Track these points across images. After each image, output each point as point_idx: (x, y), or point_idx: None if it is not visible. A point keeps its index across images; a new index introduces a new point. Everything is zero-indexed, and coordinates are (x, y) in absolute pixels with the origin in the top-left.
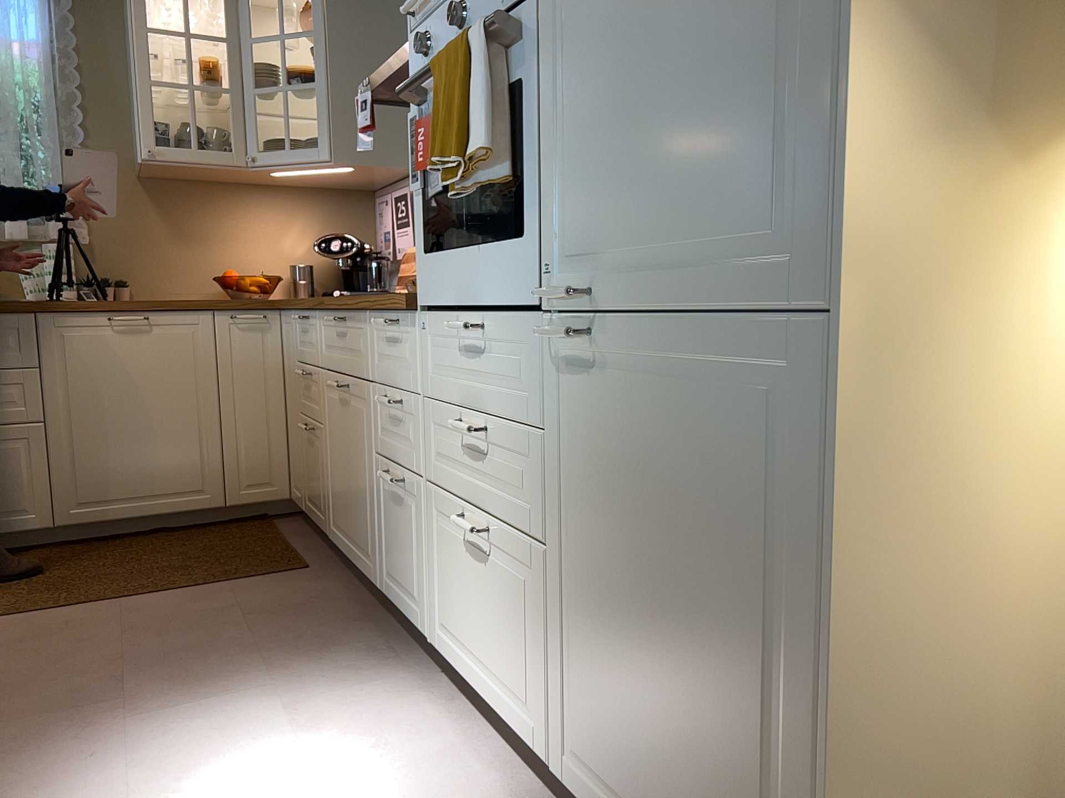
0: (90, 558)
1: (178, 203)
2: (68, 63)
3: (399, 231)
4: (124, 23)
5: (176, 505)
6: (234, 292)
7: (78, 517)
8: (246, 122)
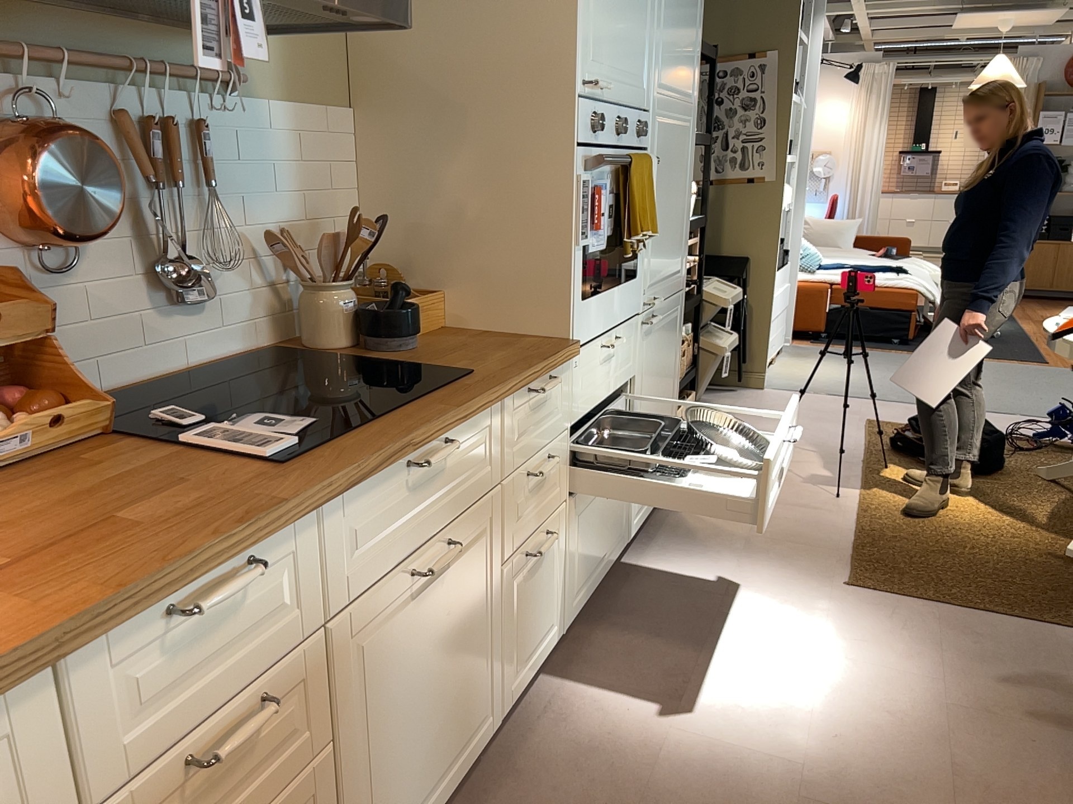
0: None
1: None
2: None
3: None
4: None
5: None
6: None
7: None
8: None
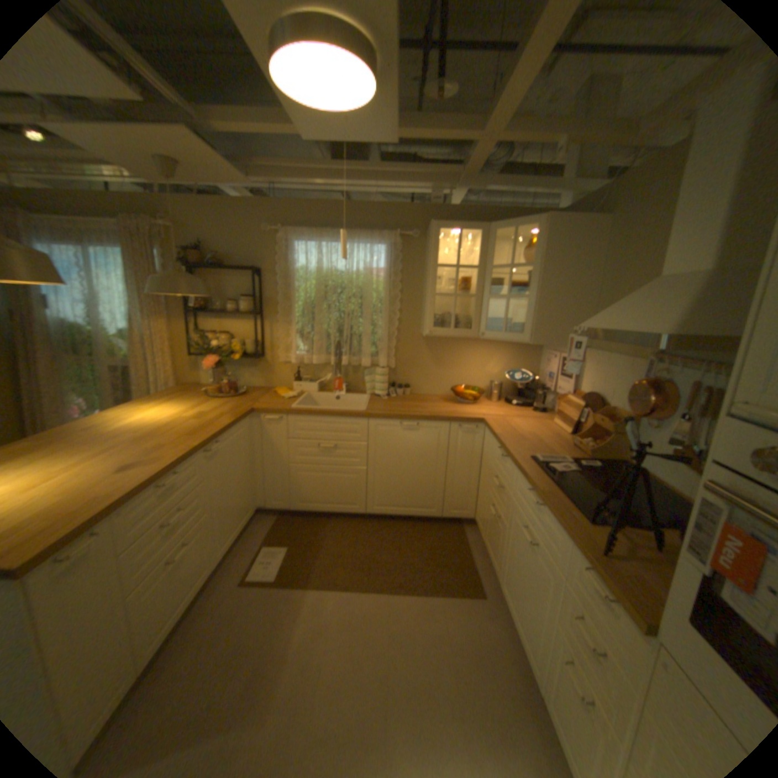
0: (379, 536)
1: (438, 346)
2: (397, 278)
3: (562, 379)
4: (425, 254)
5: (419, 512)
6: (460, 398)
7: (376, 510)
8: (482, 312)
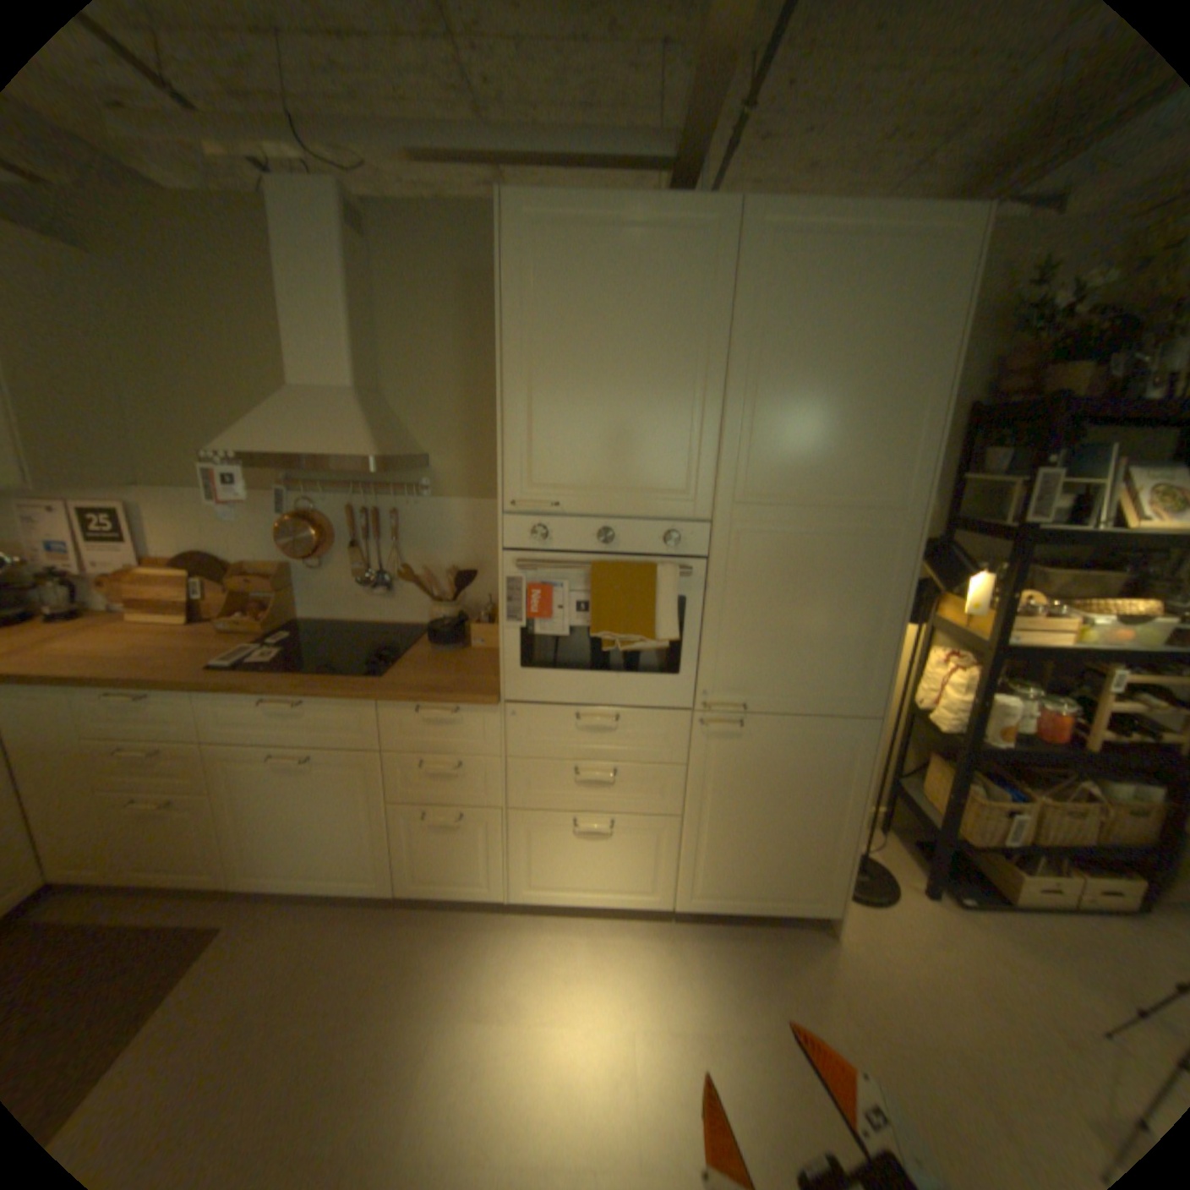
0: None
1: None
2: None
3: (95, 549)
4: None
5: None
6: None
7: None
8: None
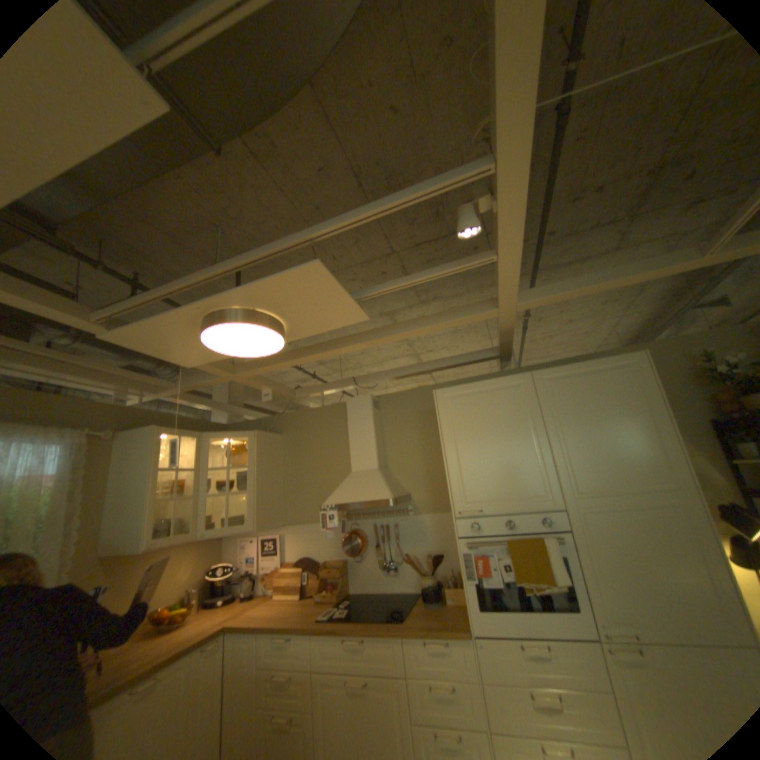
0: None
1: (120, 570)
2: (74, 490)
3: (263, 560)
4: (109, 459)
5: None
6: (166, 628)
7: None
8: (196, 515)
